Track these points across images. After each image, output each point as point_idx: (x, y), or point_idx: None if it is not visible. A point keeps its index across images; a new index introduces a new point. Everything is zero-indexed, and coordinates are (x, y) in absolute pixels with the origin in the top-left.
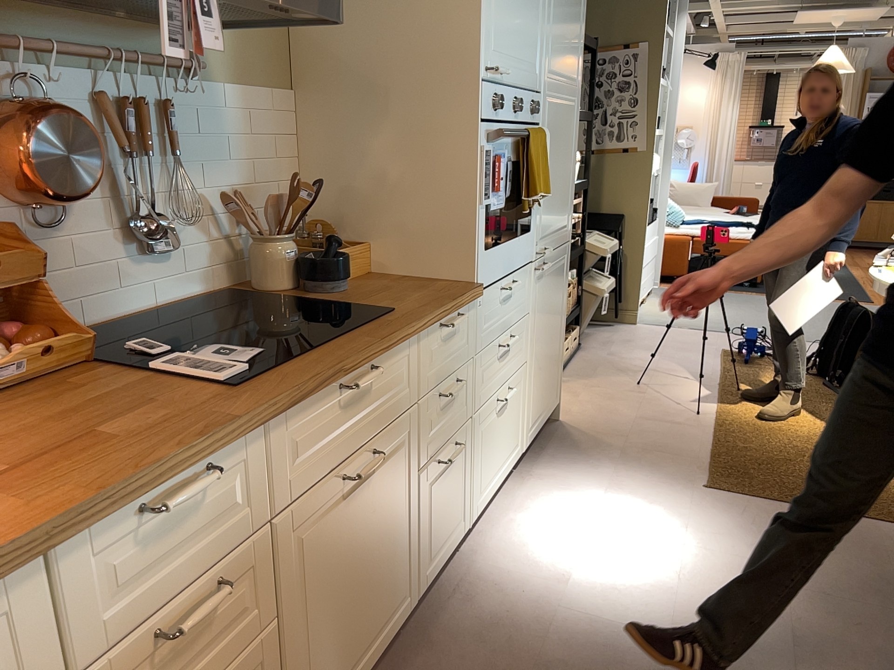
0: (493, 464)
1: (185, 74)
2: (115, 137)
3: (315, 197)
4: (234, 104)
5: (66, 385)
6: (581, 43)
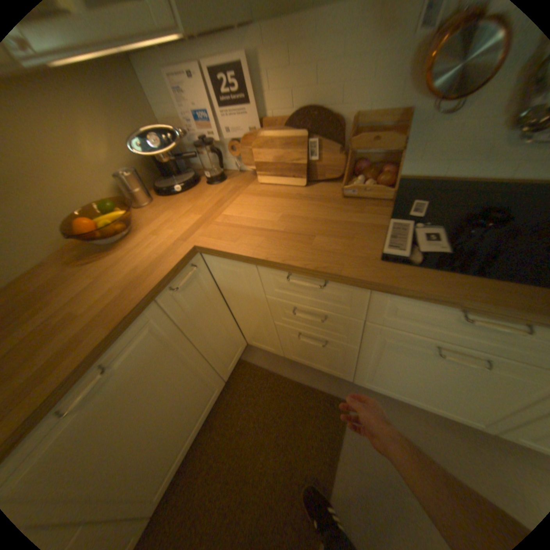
0: None
1: None
2: None
3: None
4: None
5: (363, 207)
6: None
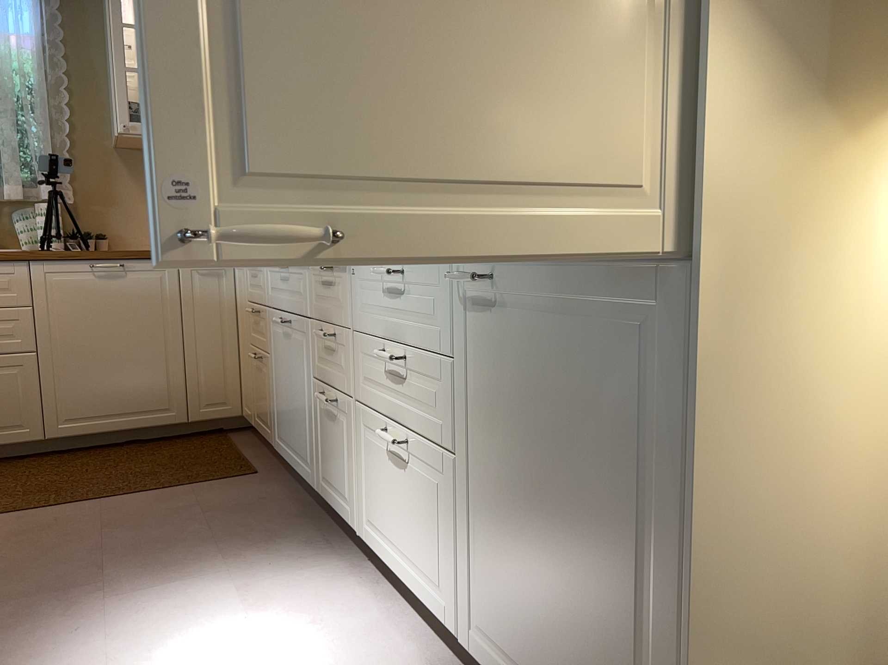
0: (389, 524)
1: None
2: None
3: None
4: None
5: None
6: None
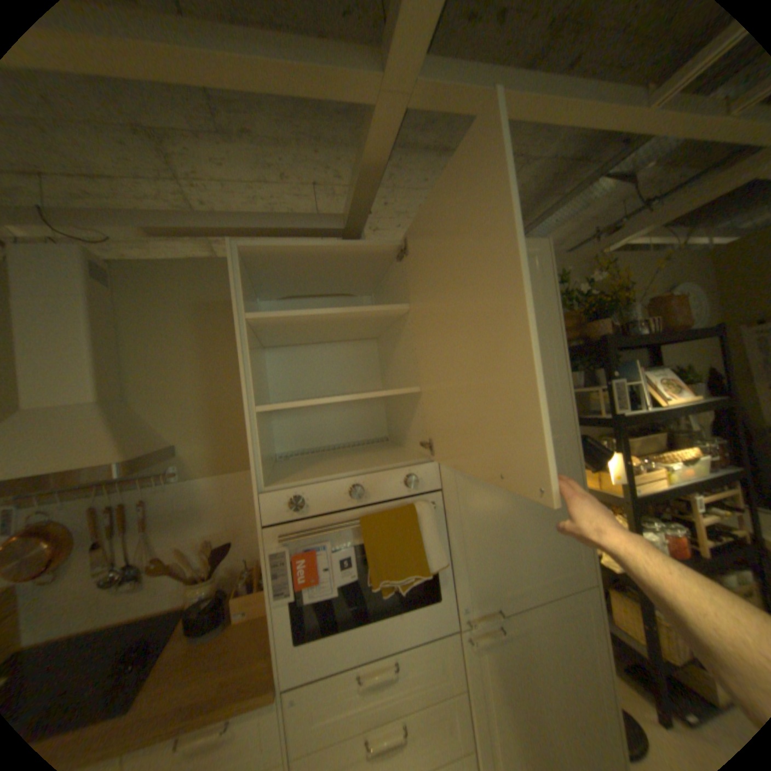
0: None
1: (164, 481)
2: (90, 532)
3: (212, 560)
4: (204, 489)
5: None
6: (555, 377)
